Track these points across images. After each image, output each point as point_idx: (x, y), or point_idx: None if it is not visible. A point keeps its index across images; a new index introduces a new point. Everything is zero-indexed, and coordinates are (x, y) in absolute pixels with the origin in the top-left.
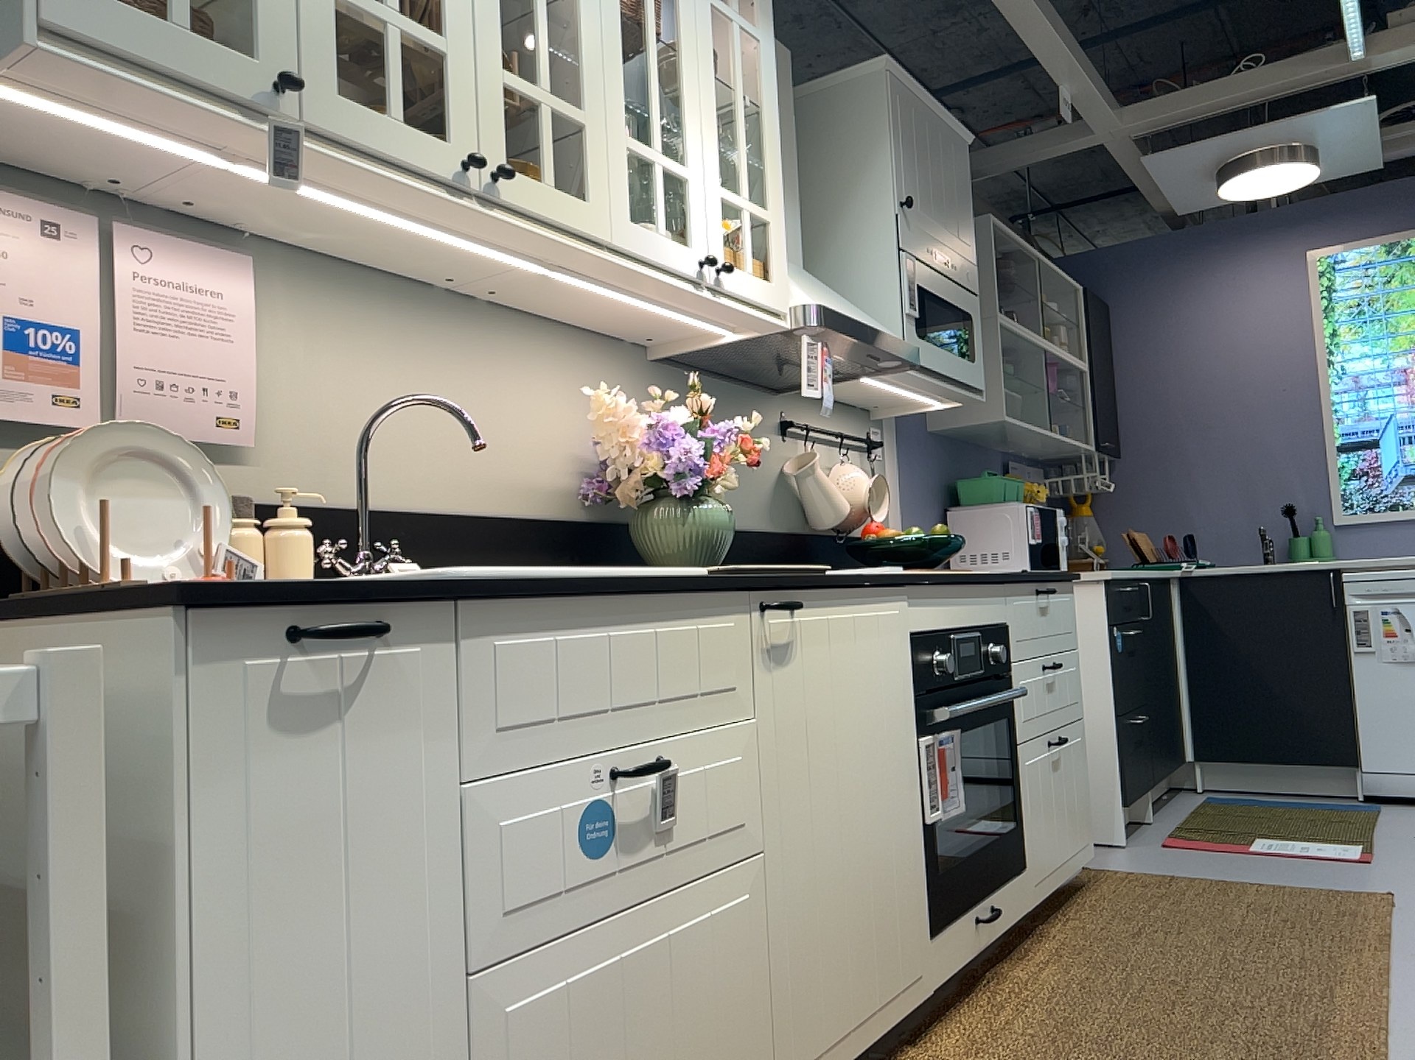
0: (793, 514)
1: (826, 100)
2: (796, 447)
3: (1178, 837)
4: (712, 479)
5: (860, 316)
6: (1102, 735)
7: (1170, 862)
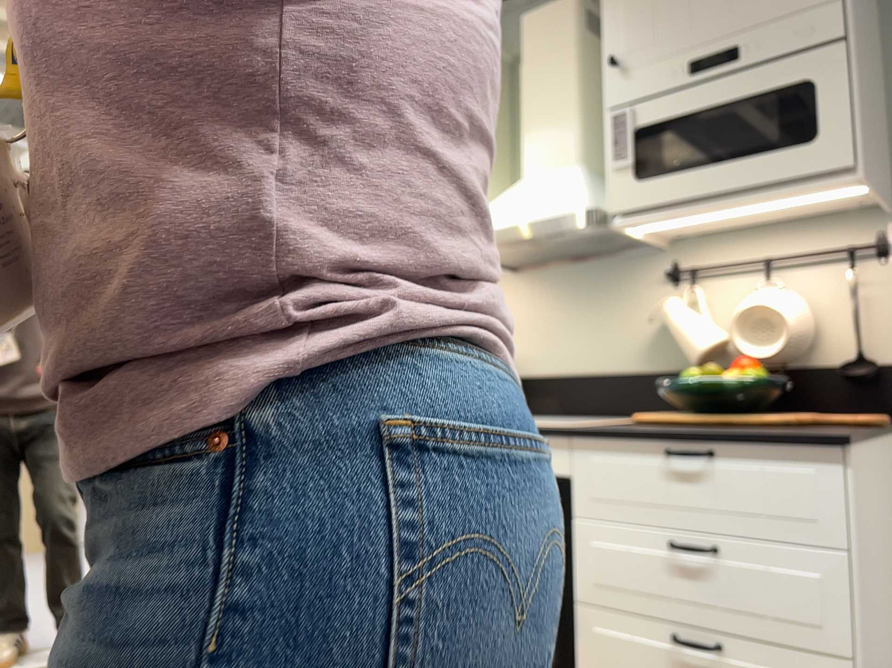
0: (681, 354)
1: None
2: (689, 290)
3: None
4: None
5: (522, 213)
6: None
7: None
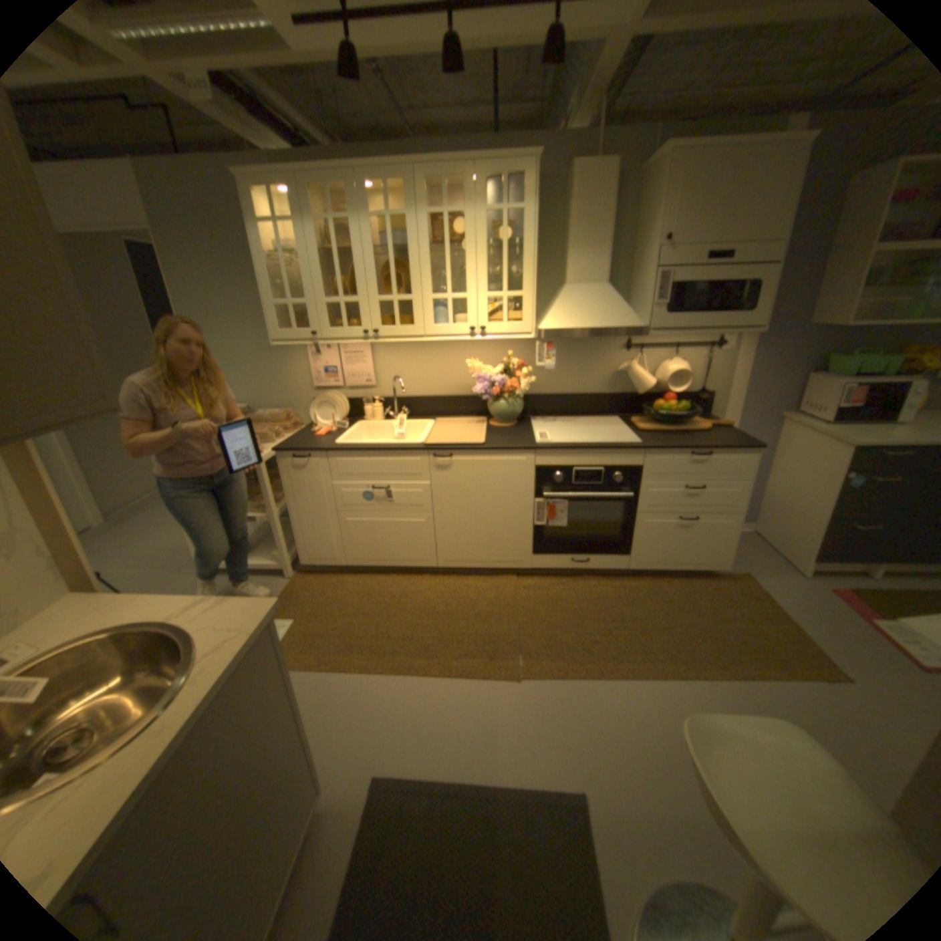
0: (626, 385)
1: (656, 166)
2: (635, 354)
3: (855, 594)
4: (499, 395)
5: (595, 320)
6: (820, 525)
7: (801, 598)
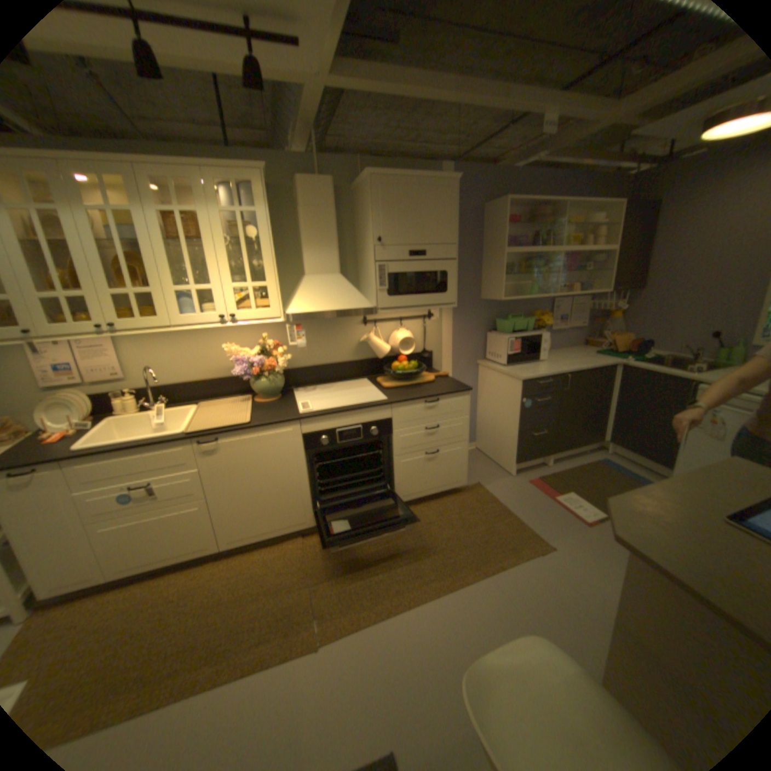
0: (368, 353)
1: (361, 187)
2: (371, 328)
3: (541, 481)
4: (260, 374)
5: (334, 303)
6: (513, 437)
7: (513, 493)
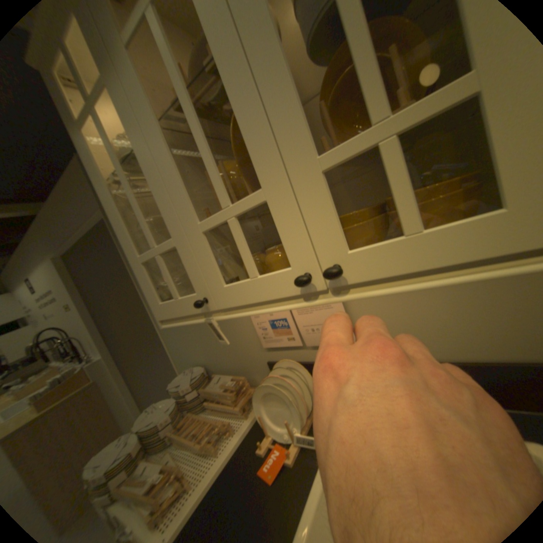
0: None
1: None
2: None
3: None
4: None
5: None
6: None
7: None
